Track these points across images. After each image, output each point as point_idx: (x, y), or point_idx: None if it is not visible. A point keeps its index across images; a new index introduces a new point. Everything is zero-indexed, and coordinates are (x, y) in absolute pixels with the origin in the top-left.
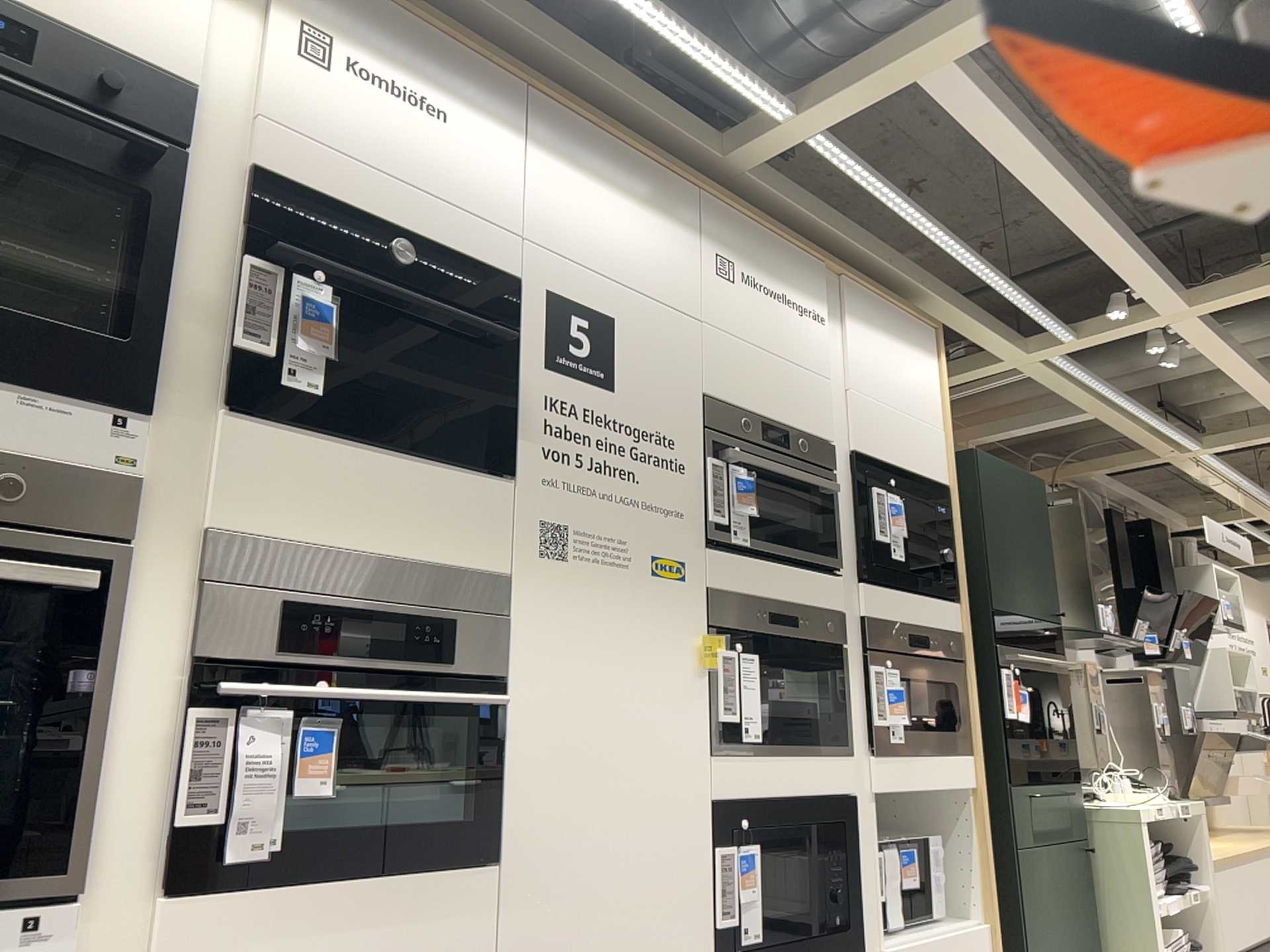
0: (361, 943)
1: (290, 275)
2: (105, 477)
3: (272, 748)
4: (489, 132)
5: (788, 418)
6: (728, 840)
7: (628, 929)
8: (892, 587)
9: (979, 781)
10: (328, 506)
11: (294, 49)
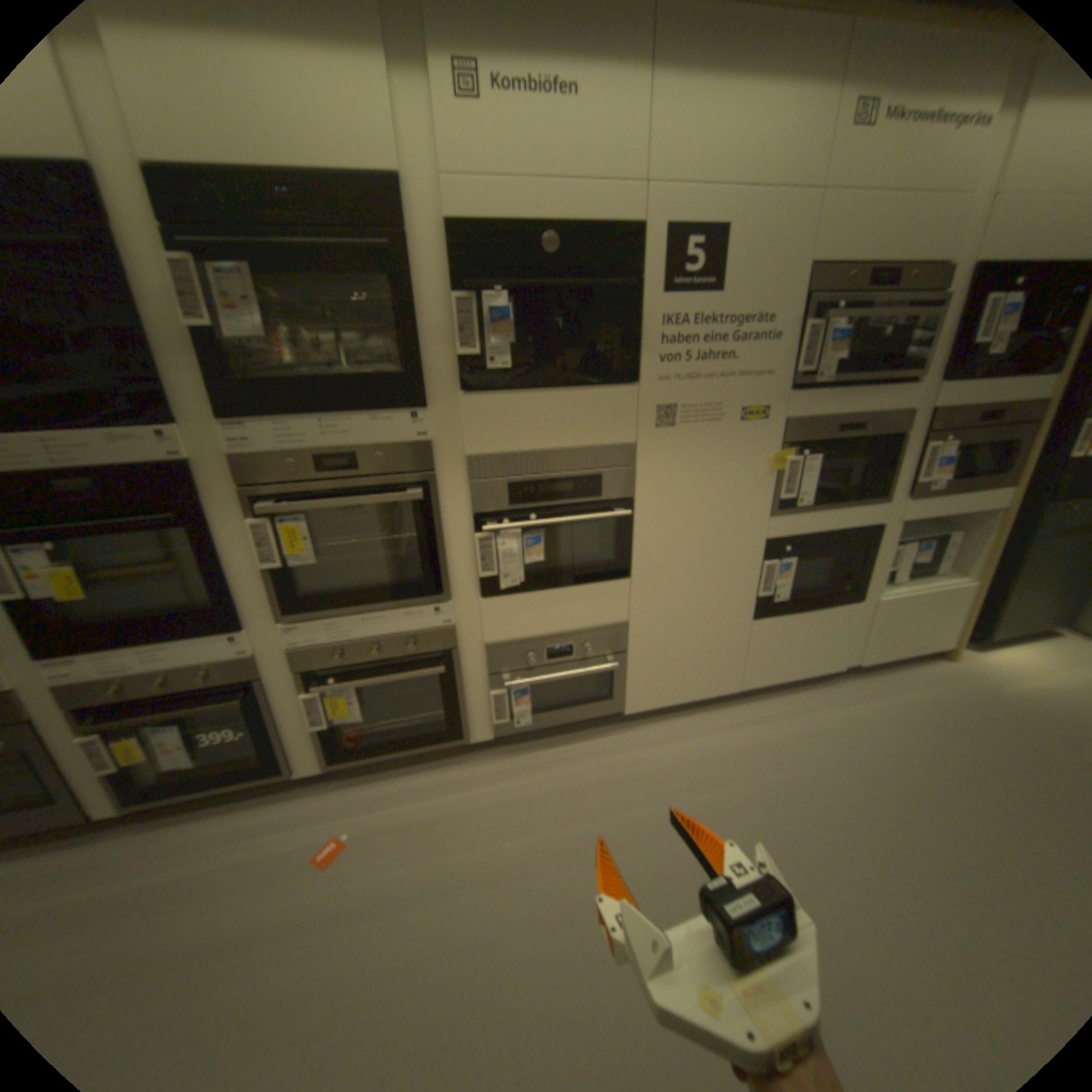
0: (563, 609)
1: (477, 296)
2: (414, 444)
3: (512, 545)
4: (614, 82)
5: (902, 256)
6: (772, 558)
7: (700, 598)
8: (979, 377)
9: (1012, 505)
10: (522, 431)
11: (446, 95)
